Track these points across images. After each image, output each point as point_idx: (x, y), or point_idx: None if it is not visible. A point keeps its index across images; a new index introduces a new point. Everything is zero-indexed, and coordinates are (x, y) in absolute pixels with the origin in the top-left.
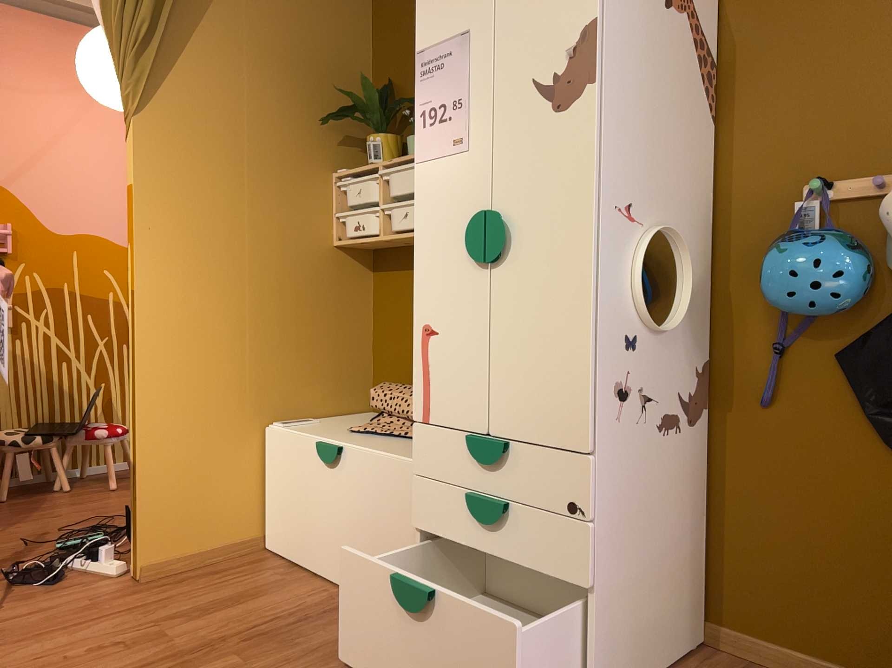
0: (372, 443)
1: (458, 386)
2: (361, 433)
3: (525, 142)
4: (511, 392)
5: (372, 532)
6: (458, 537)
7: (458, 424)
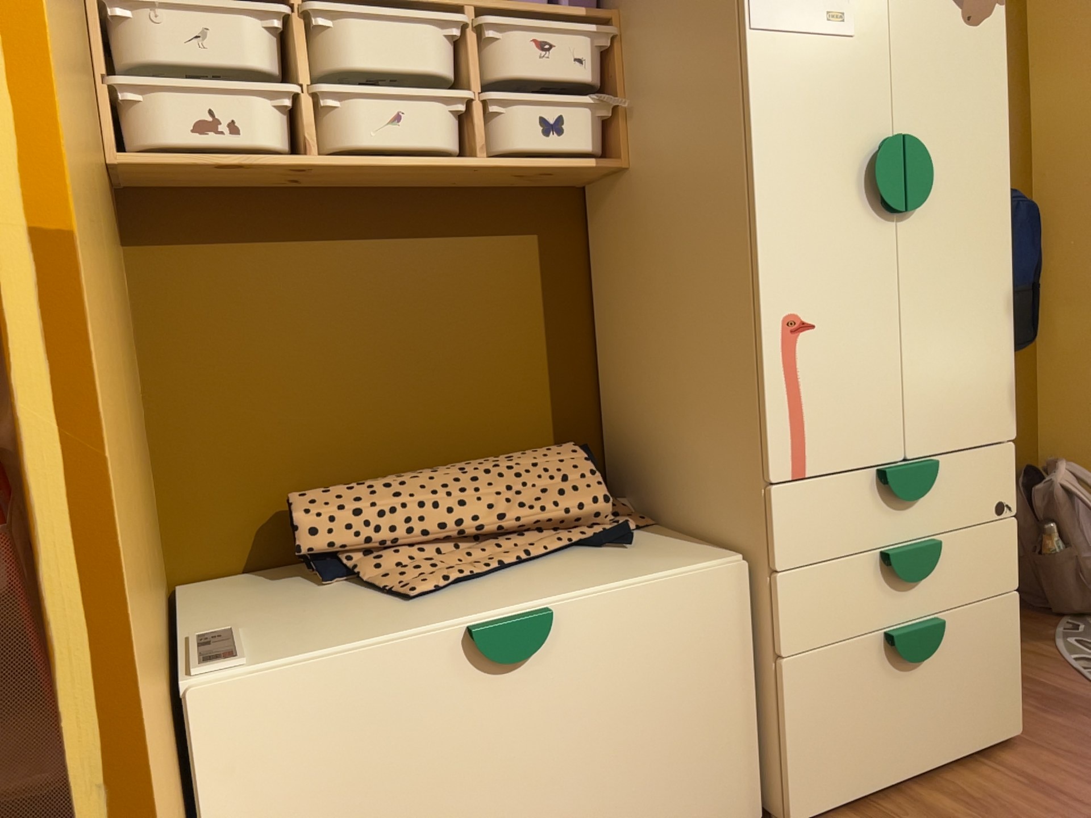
0: (549, 583)
1: (856, 403)
2: (451, 590)
3: (932, 51)
4: (932, 391)
5: (650, 734)
6: (865, 626)
7: (858, 460)
